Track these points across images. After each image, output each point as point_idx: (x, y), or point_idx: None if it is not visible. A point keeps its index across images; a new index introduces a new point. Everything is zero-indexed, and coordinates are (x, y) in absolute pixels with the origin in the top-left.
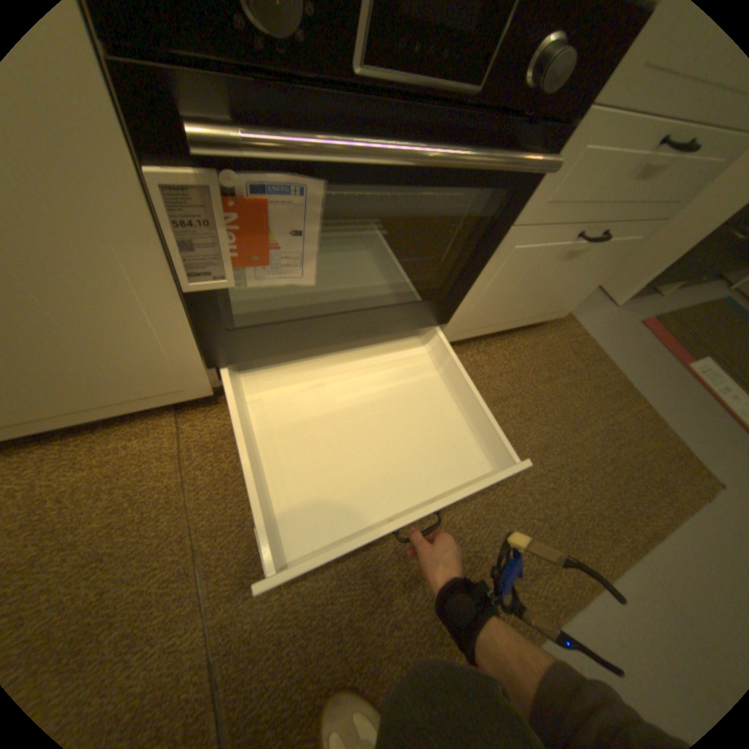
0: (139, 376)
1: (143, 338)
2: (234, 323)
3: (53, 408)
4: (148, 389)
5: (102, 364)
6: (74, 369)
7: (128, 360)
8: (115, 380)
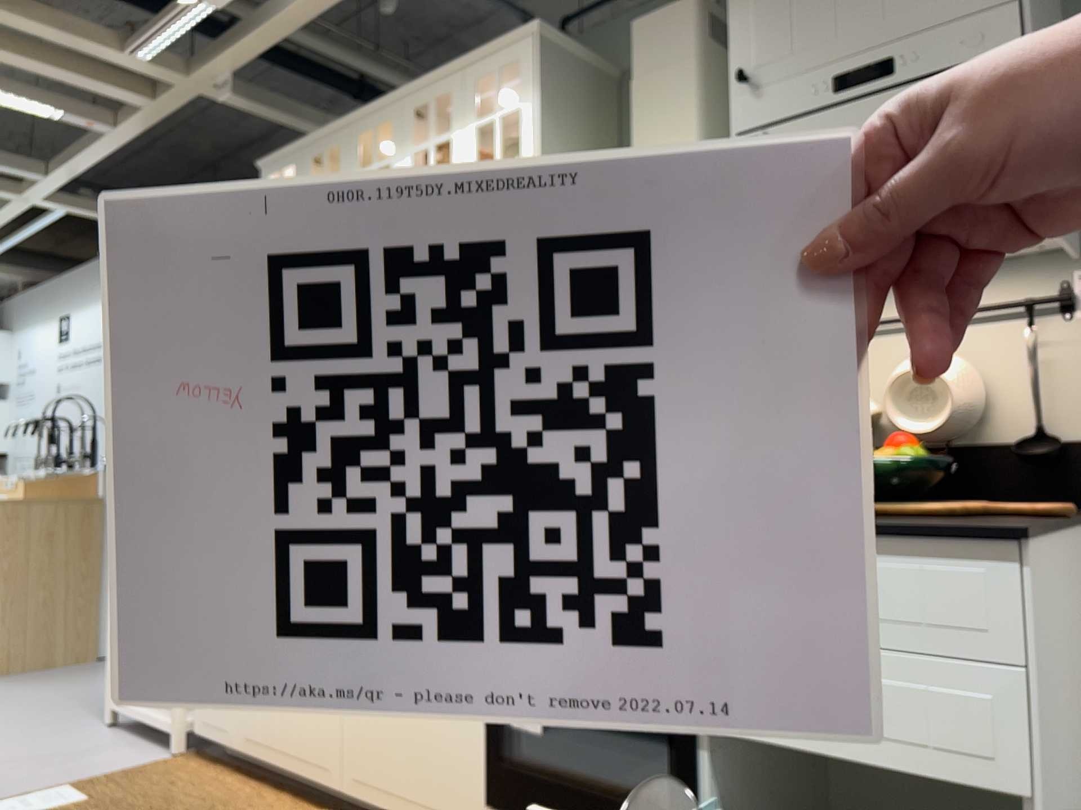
0: (455, 788)
1: (464, 750)
2: (505, 762)
3: (418, 795)
4: (455, 809)
5: (445, 764)
6: (436, 761)
7: (454, 767)
8: (445, 785)
